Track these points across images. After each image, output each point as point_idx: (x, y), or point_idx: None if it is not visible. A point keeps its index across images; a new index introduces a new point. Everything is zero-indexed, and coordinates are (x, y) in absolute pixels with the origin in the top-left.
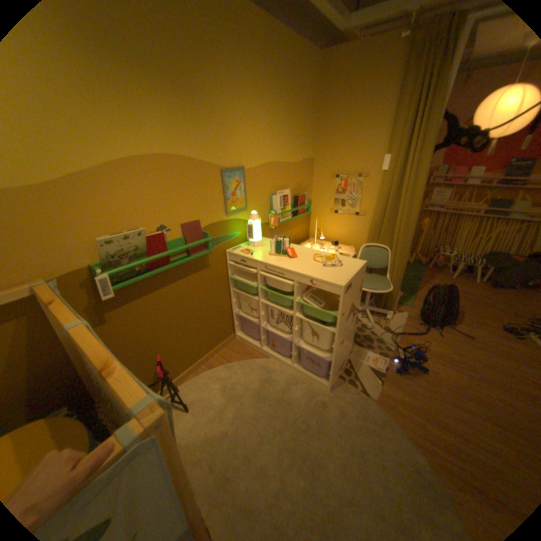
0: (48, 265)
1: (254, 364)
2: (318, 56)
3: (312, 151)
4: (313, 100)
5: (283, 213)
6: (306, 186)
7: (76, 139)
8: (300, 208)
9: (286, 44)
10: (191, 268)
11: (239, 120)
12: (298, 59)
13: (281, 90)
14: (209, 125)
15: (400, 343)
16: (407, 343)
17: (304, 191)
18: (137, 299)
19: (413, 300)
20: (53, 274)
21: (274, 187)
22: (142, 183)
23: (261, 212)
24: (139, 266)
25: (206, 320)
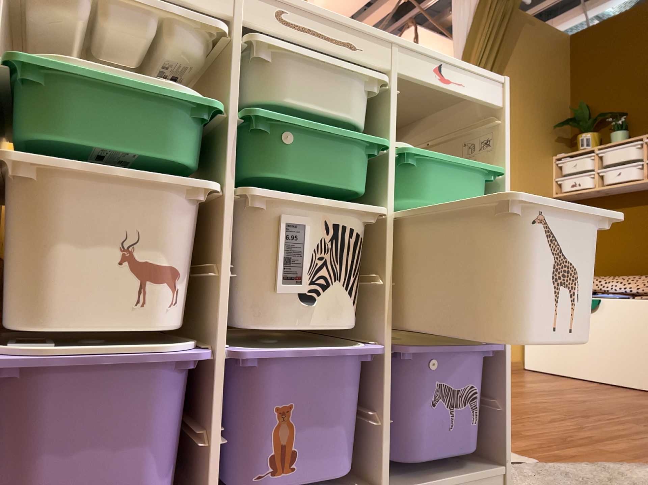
0: None
1: None
2: None
3: None
4: None
5: None
6: None
7: None
8: None
9: None
10: None
11: None
12: None
13: None
14: None
15: None
16: None
17: None
18: None
19: None
20: None
21: None
22: None
23: None
24: None
25: None
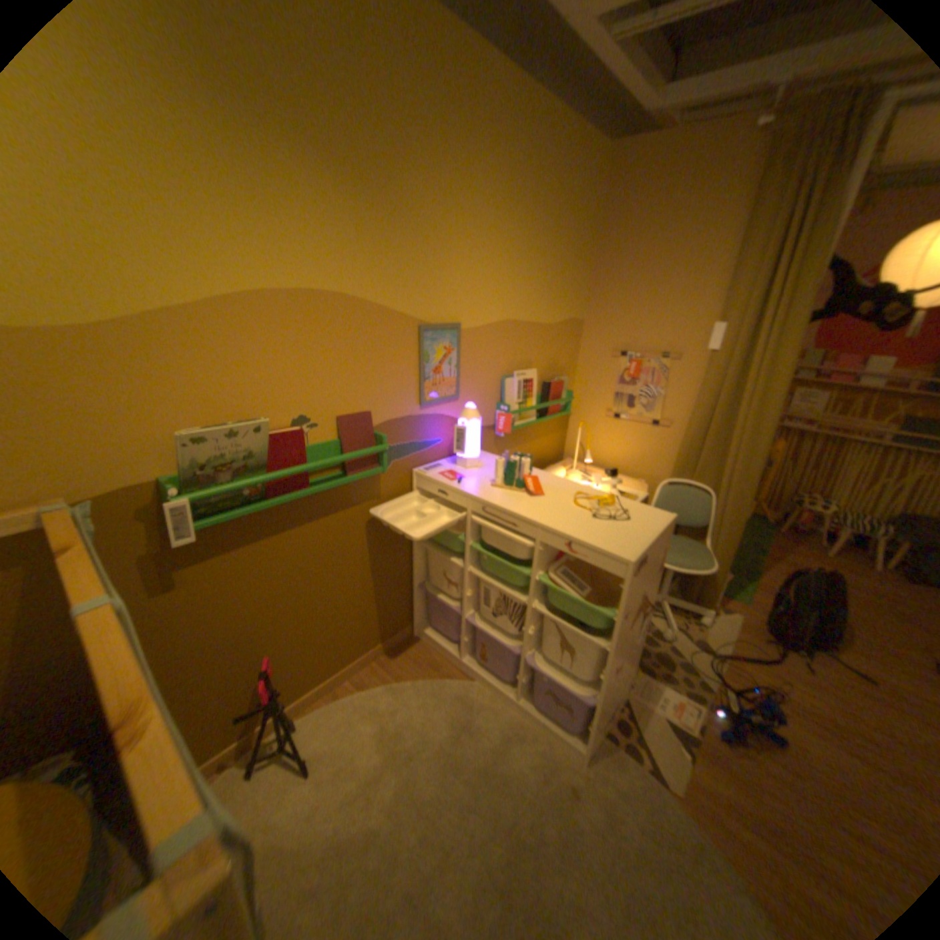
0: (82, 472)
1: (443, 689)
2: (605, 150)
3: (582, 307)
4: (590, 222)
5: (523, 410)
6: (566, 366)
7: (168, 251)
8: (552, 403)
9: (552, 125)
10: (347, 497)
11: (460, 243)
12: (572, 152)
13: (538, 200)
14: (407, 248)
15: (729, 678)
16: (744, 680)
17: (562, 374)
18: (239, 548)
19: (753, 592)
20: (88, 490)
21: (510, 364)
22: (277, 337)
23: (483, 406)
24: (251, 486)
25: (363, 595)
